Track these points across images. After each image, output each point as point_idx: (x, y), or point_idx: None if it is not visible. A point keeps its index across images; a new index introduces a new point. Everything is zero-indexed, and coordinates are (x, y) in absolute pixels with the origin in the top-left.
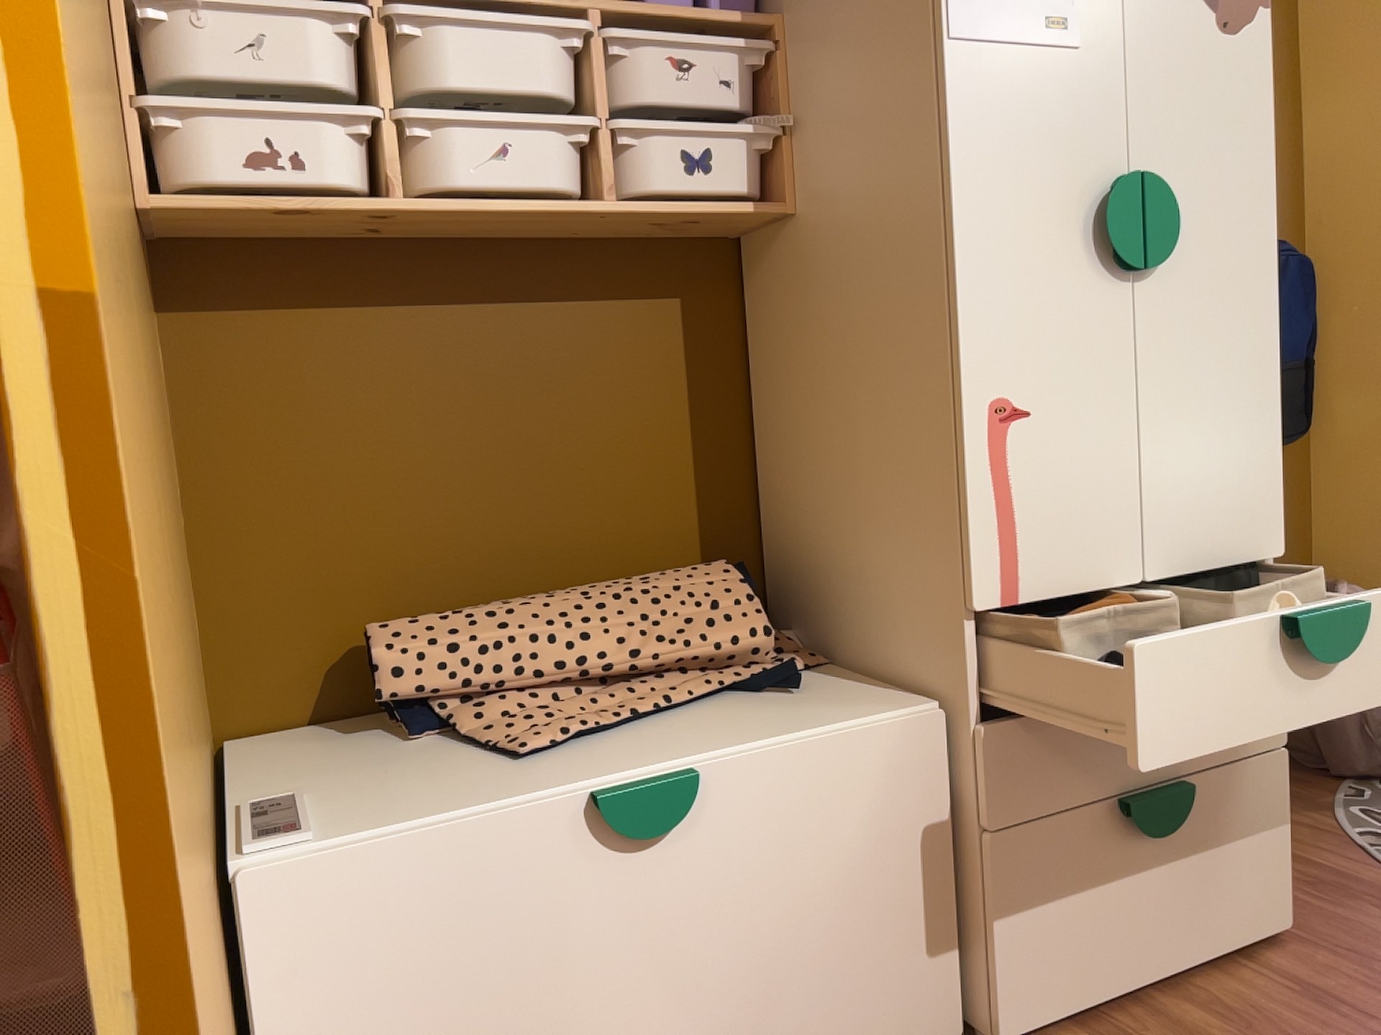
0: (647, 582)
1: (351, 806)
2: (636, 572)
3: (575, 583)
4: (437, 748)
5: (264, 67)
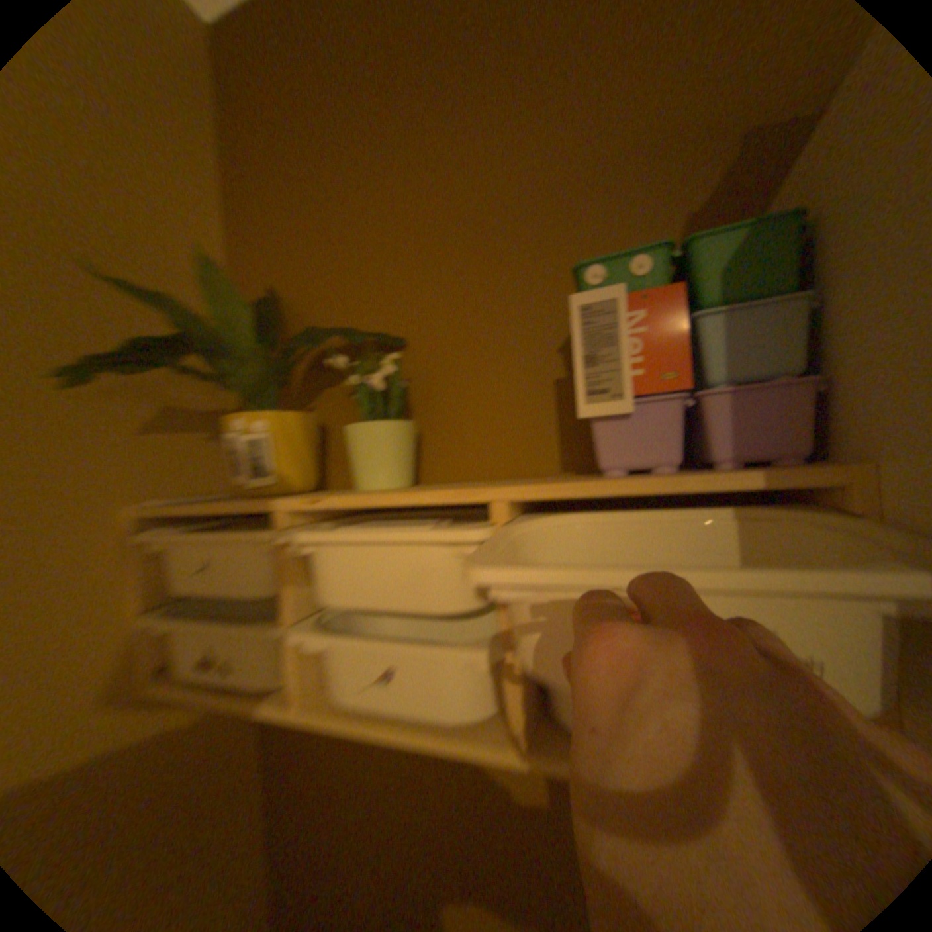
0: None
1: None
2: None
3: None
4: None
5: (202, 585)
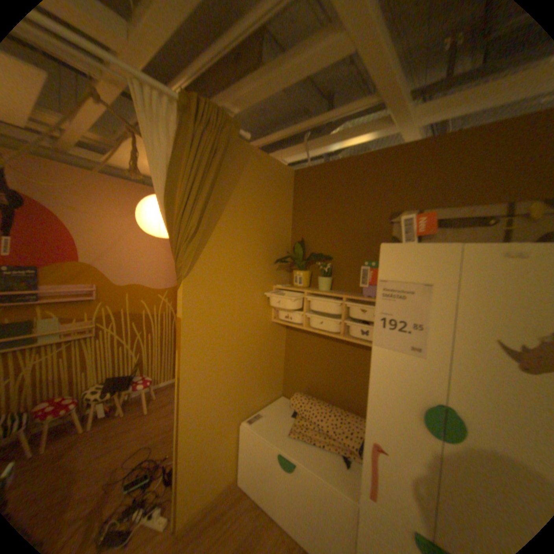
0: (345, 417)
1: (264, 424)
2: (356, 411)
3: (341, 405)
4: (289, 422)
5: (288, 303)
